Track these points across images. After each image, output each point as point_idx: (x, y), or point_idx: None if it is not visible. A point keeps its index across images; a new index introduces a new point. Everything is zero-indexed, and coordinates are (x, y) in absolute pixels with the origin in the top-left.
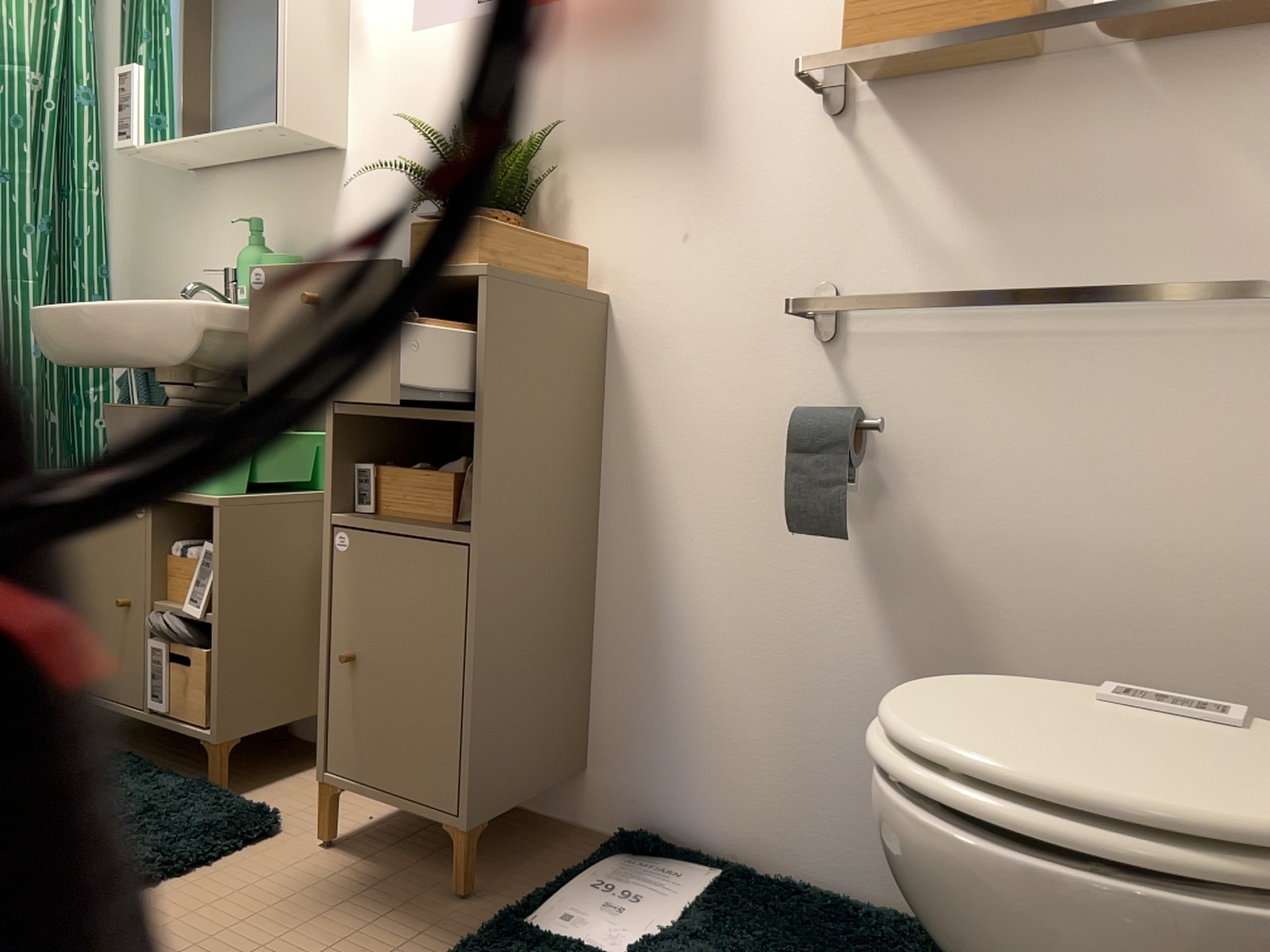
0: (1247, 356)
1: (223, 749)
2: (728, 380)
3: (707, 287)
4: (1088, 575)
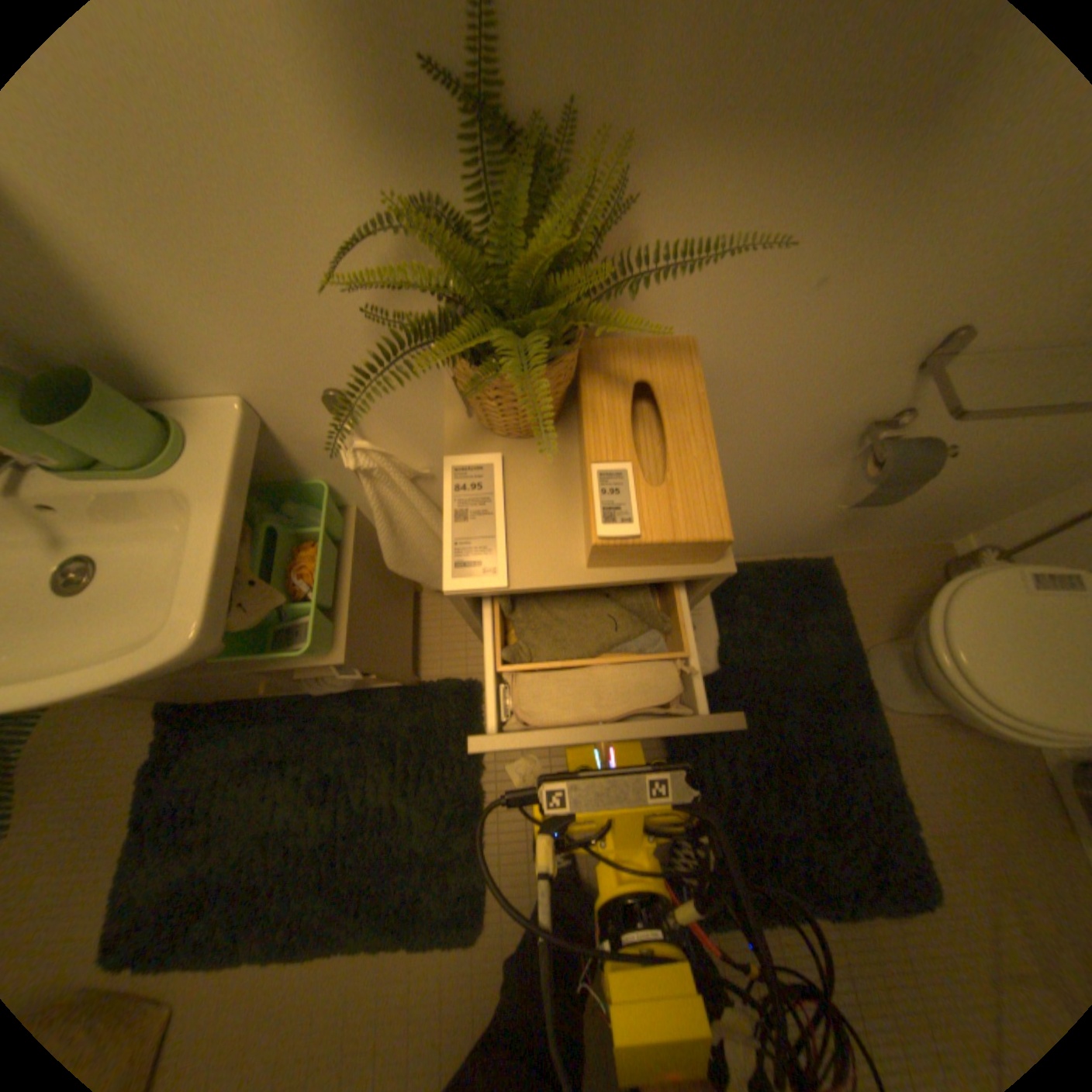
0: None
1: (407, 684)
2: (803, 403)
3: (824, 332)
4: (994, 461)
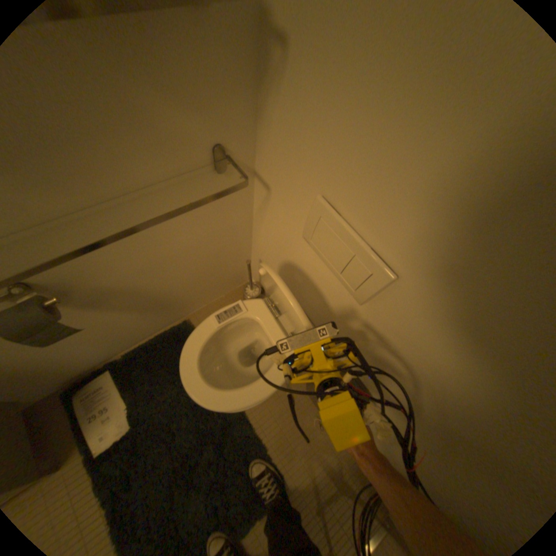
0: (195, 186)
1: None
2: None
3: None
4: (170, 263)
